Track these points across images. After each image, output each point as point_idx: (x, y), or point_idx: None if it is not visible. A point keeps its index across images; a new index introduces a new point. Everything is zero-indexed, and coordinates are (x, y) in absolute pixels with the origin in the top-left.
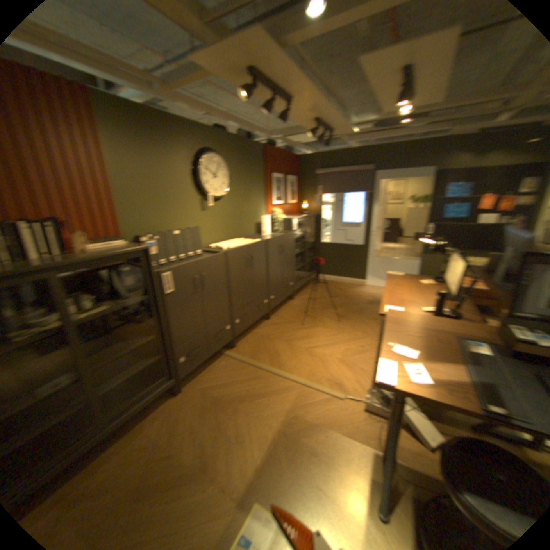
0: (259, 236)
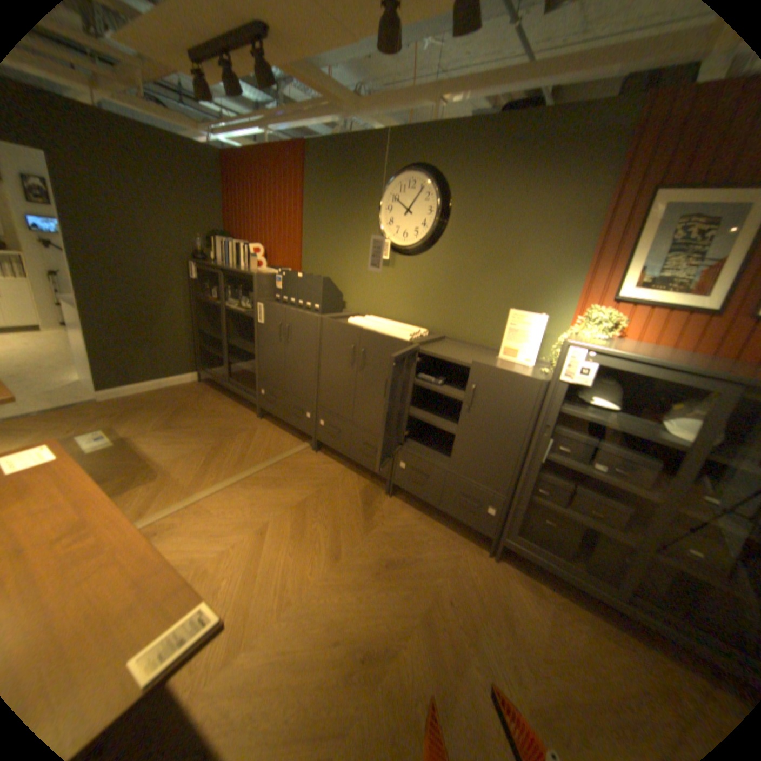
0: (496, 355)
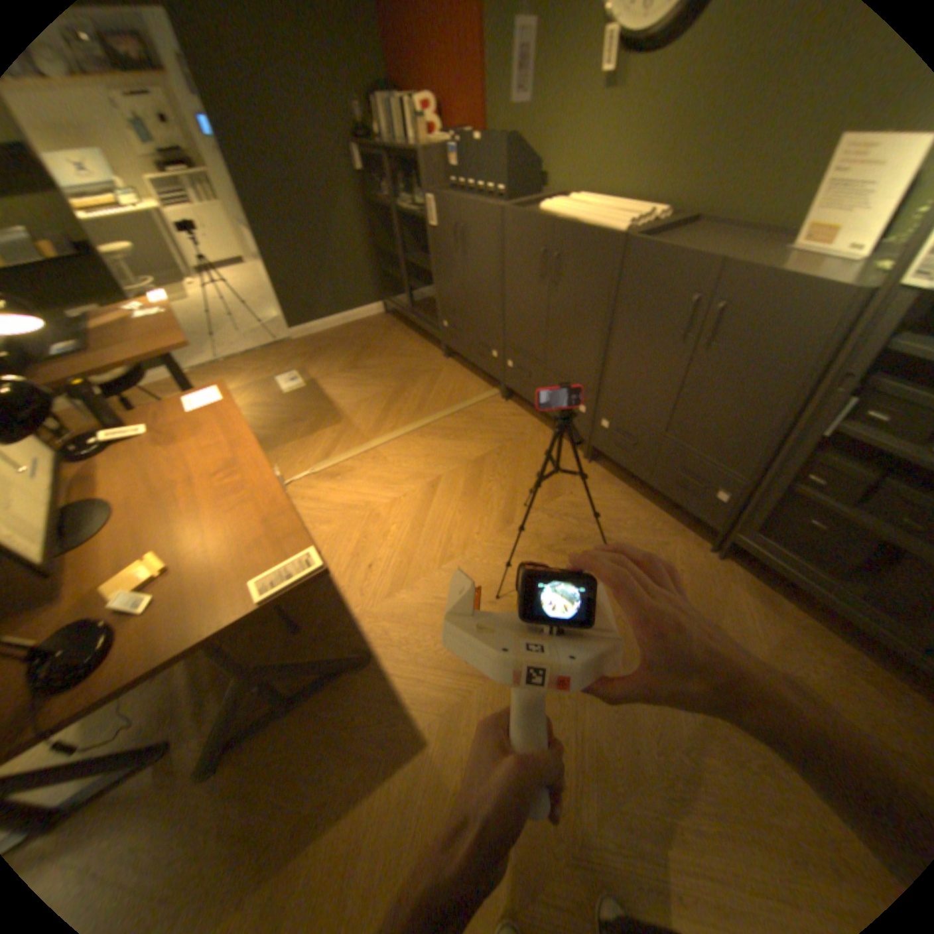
0: (792, 242)
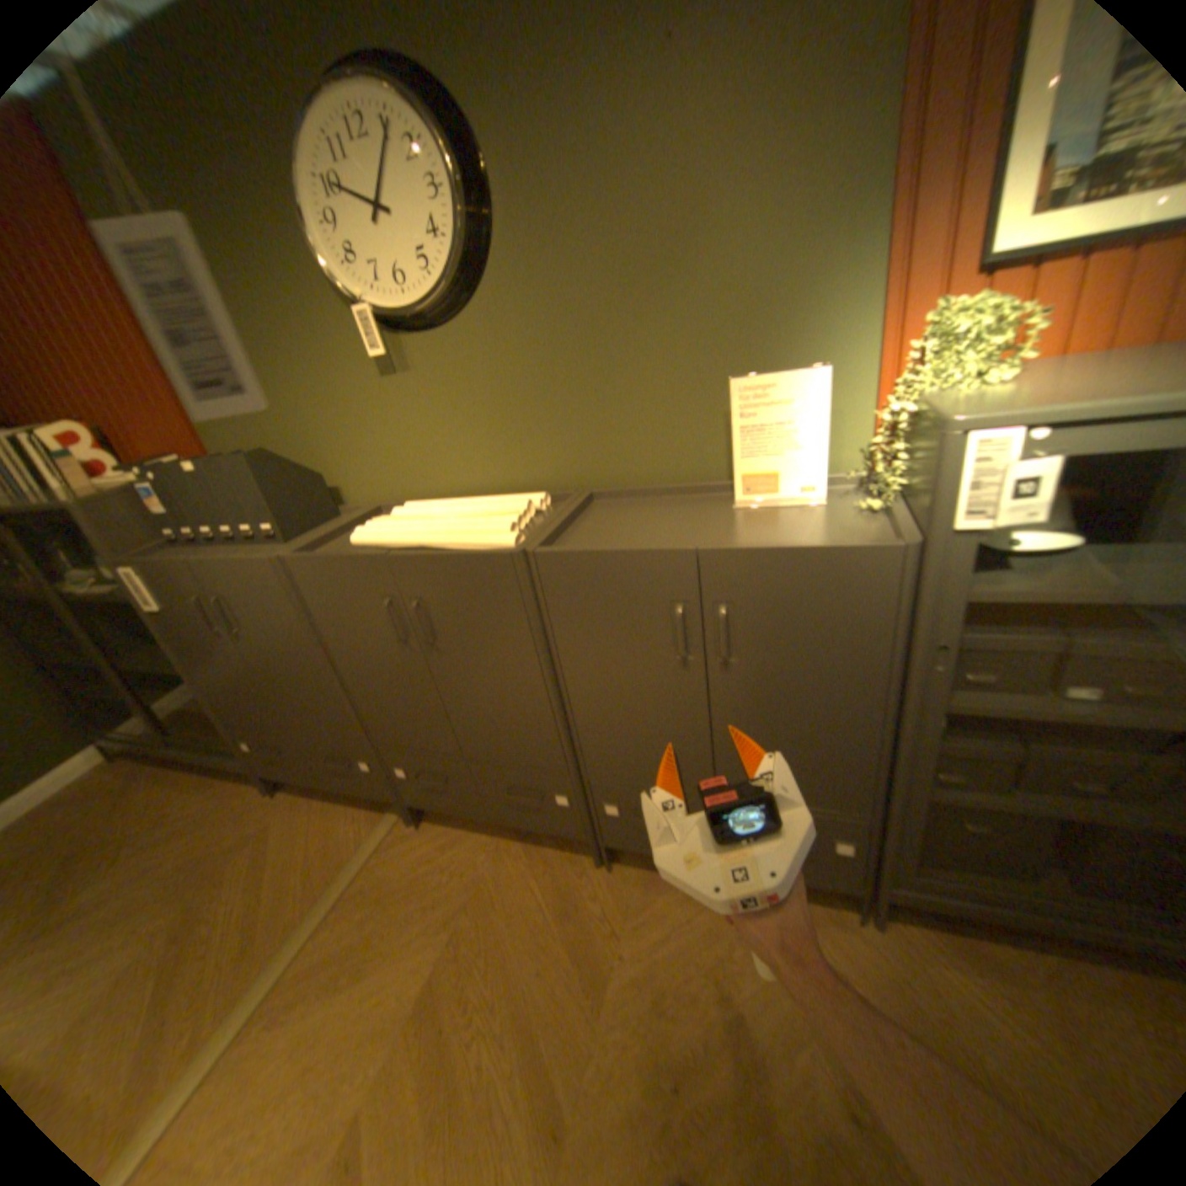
0: (724, 501)
